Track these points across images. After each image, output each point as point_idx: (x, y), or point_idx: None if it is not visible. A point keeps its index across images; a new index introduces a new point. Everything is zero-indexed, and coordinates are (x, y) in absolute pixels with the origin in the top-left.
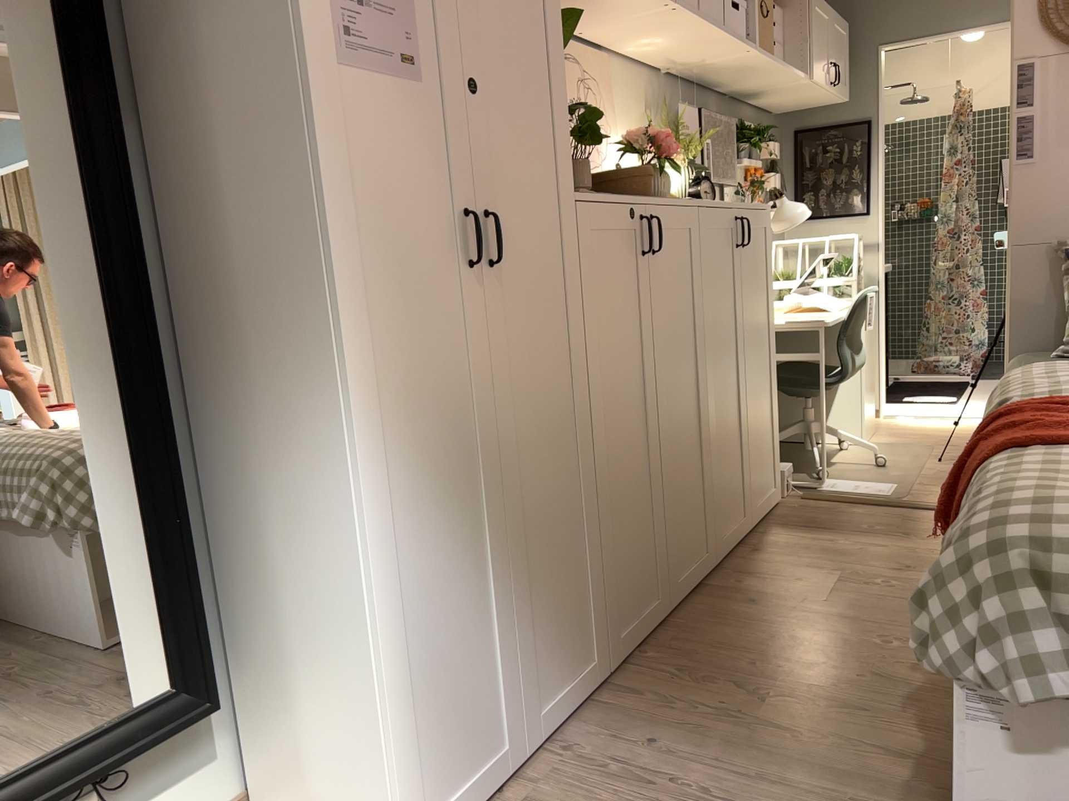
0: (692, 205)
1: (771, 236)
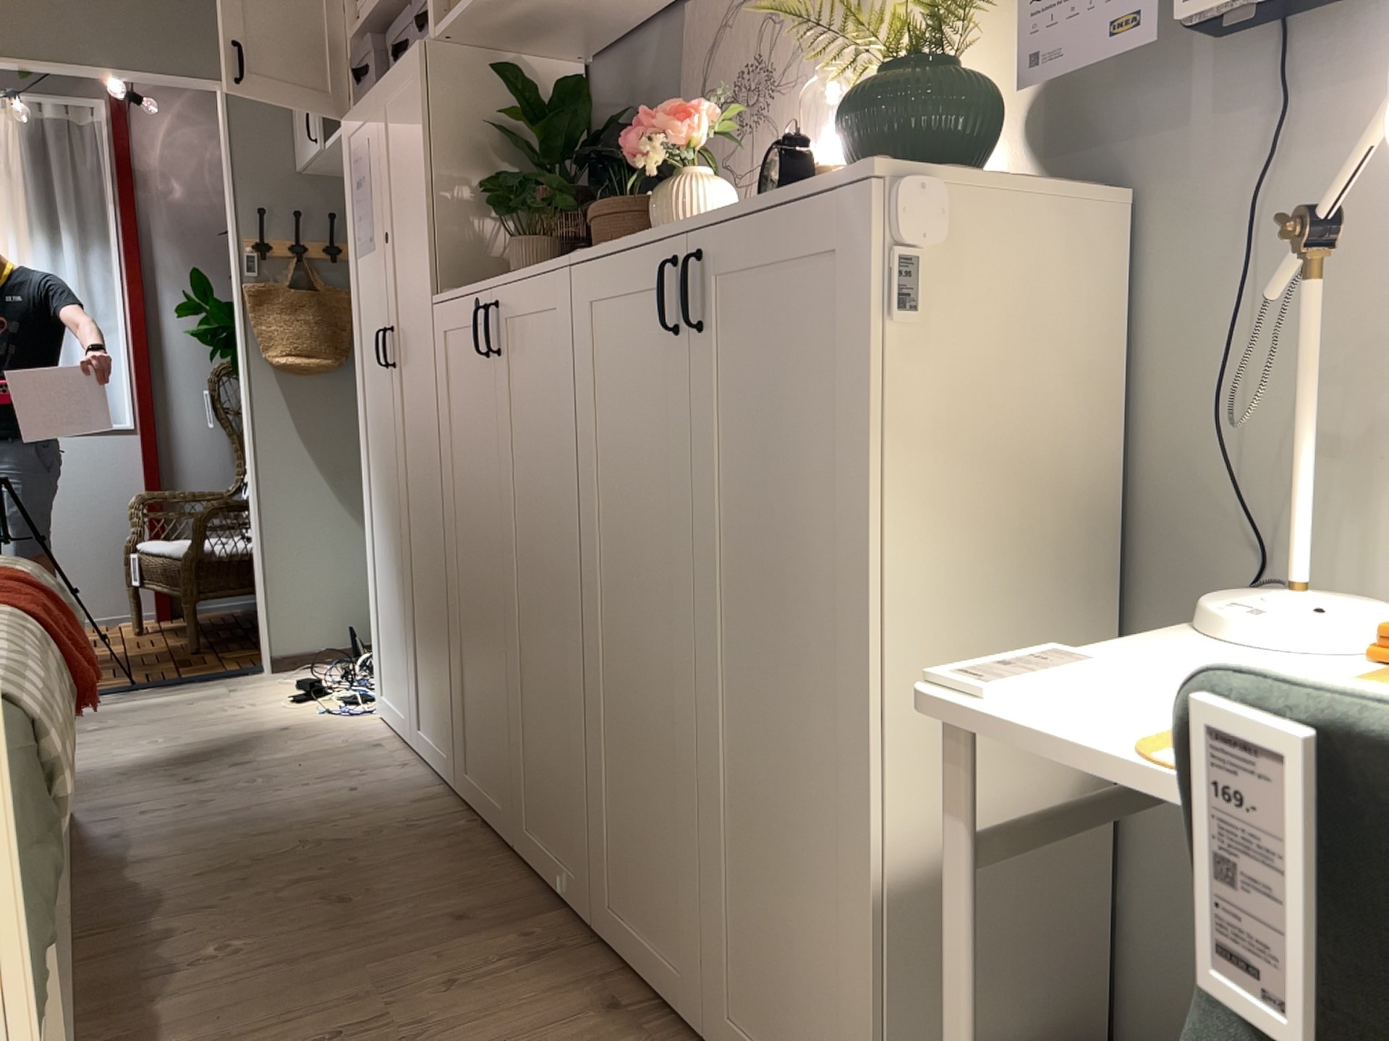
0: (558, 269)
1: (871, 281)
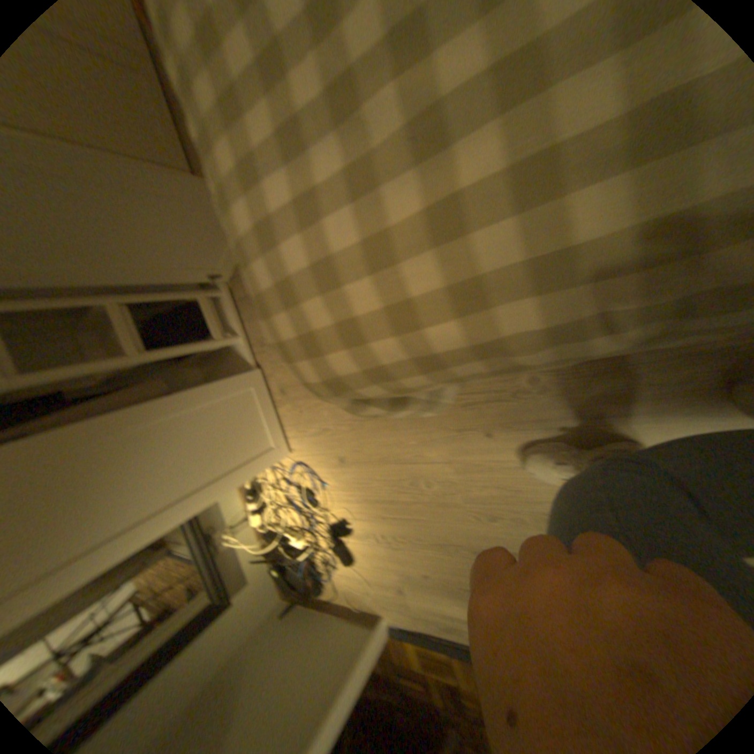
0: None
1: None
